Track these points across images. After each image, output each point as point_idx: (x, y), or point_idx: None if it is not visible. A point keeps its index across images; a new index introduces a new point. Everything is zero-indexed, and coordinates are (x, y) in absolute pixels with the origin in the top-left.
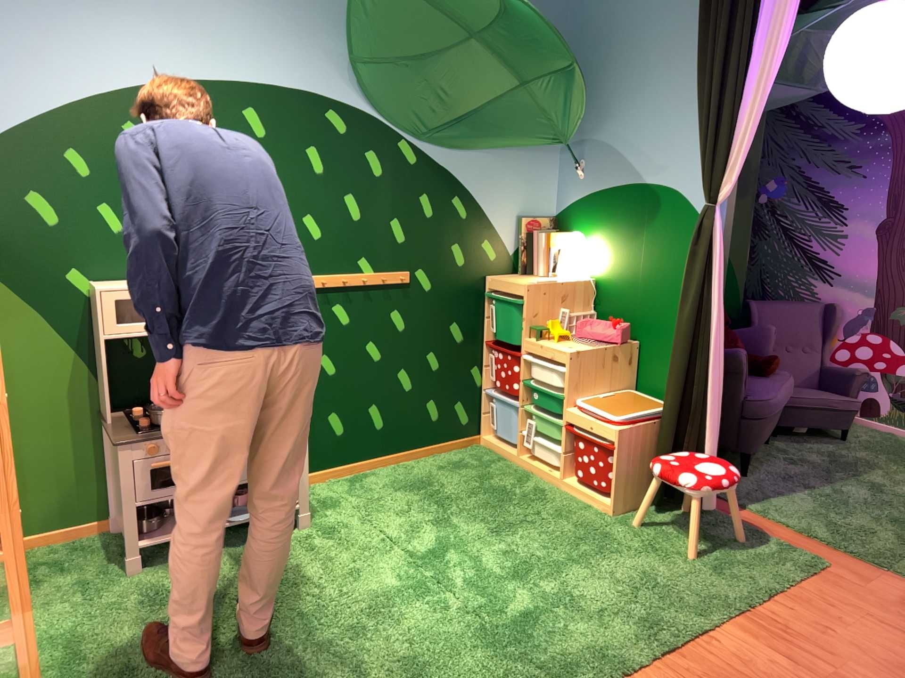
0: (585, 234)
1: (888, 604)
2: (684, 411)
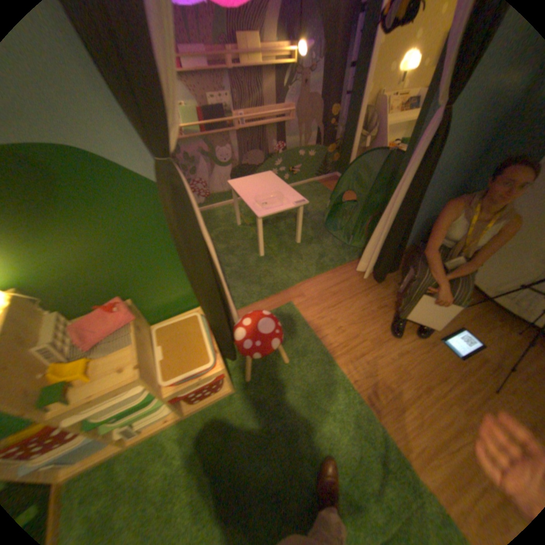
0: None
1: (319, 298)
2: (223, 313)
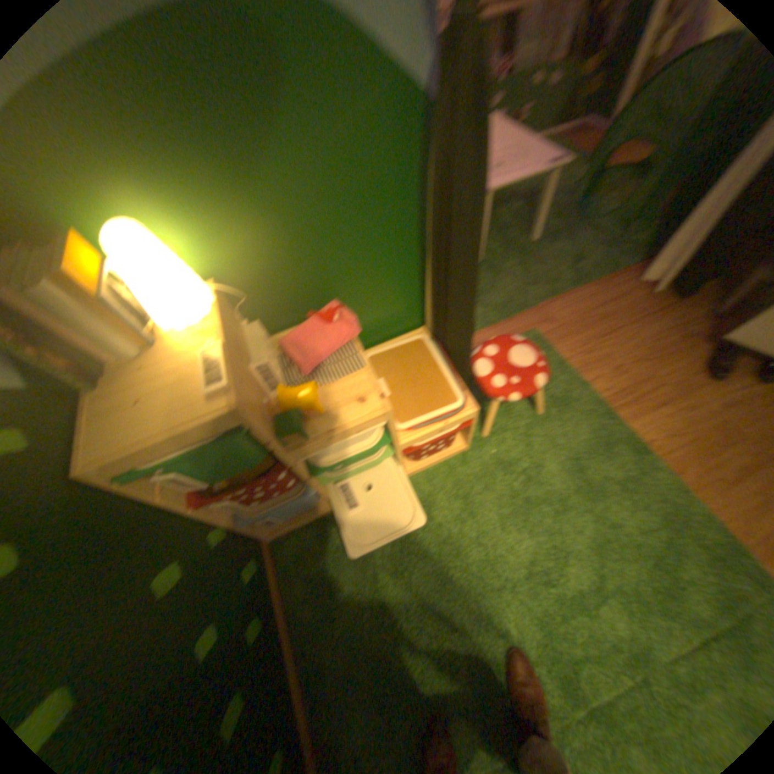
0: (107, 209)
1: (581, 323)
2: (465, 333)
